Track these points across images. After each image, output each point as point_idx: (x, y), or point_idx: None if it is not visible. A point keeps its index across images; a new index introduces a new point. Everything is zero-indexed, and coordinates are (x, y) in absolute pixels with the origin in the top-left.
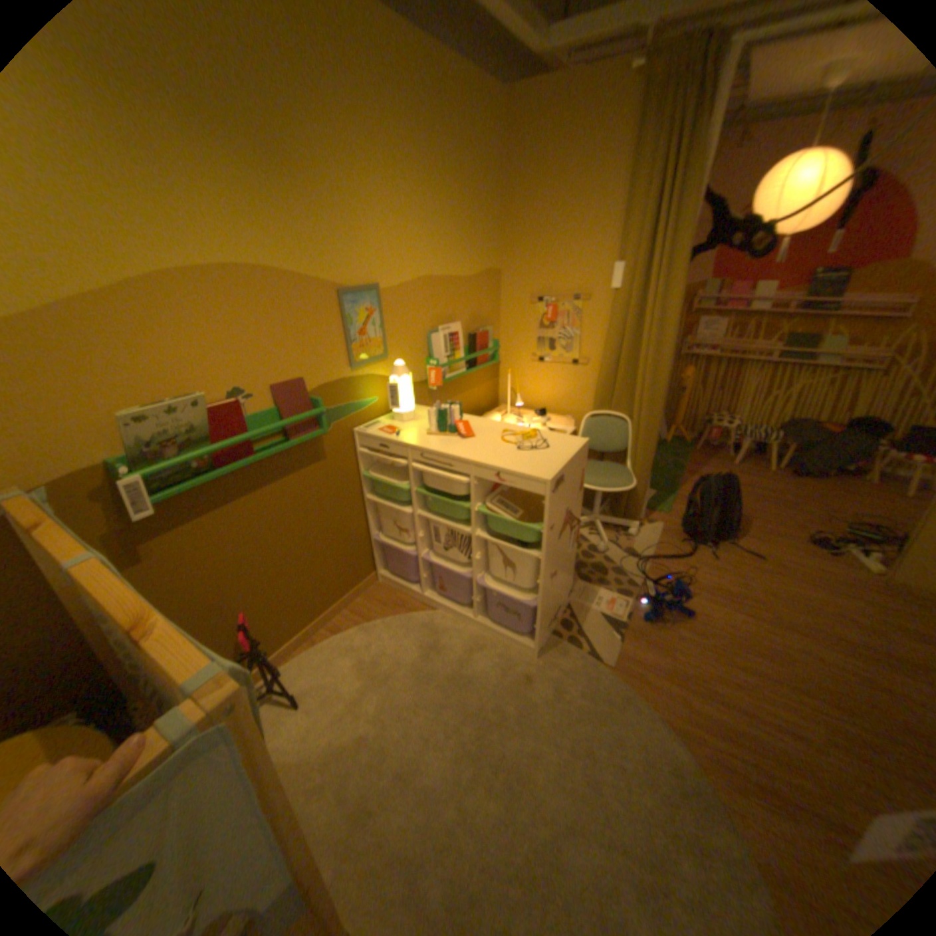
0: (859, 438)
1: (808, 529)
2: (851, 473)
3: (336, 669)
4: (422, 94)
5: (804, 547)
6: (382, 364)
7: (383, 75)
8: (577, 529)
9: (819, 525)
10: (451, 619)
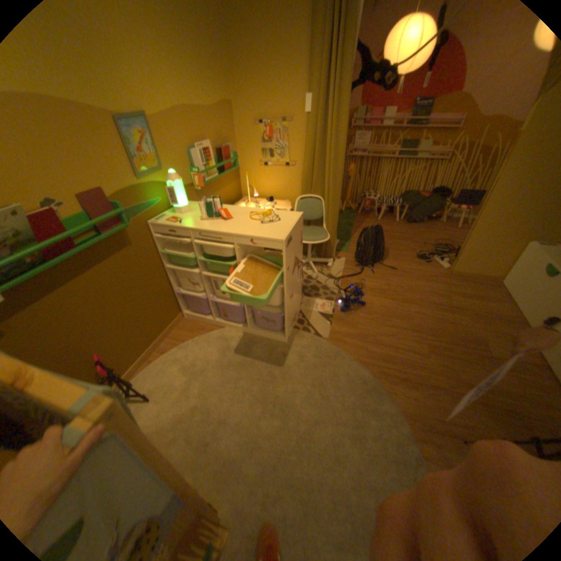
0: (437, 199)
1: (415, 250)
2: (433, 218)
3: (168, 374)
4: None
5: (414, 260)
6: (159, 173)
7: None
8: (301, 267)
9: (419, 248)
10: (234, 331)
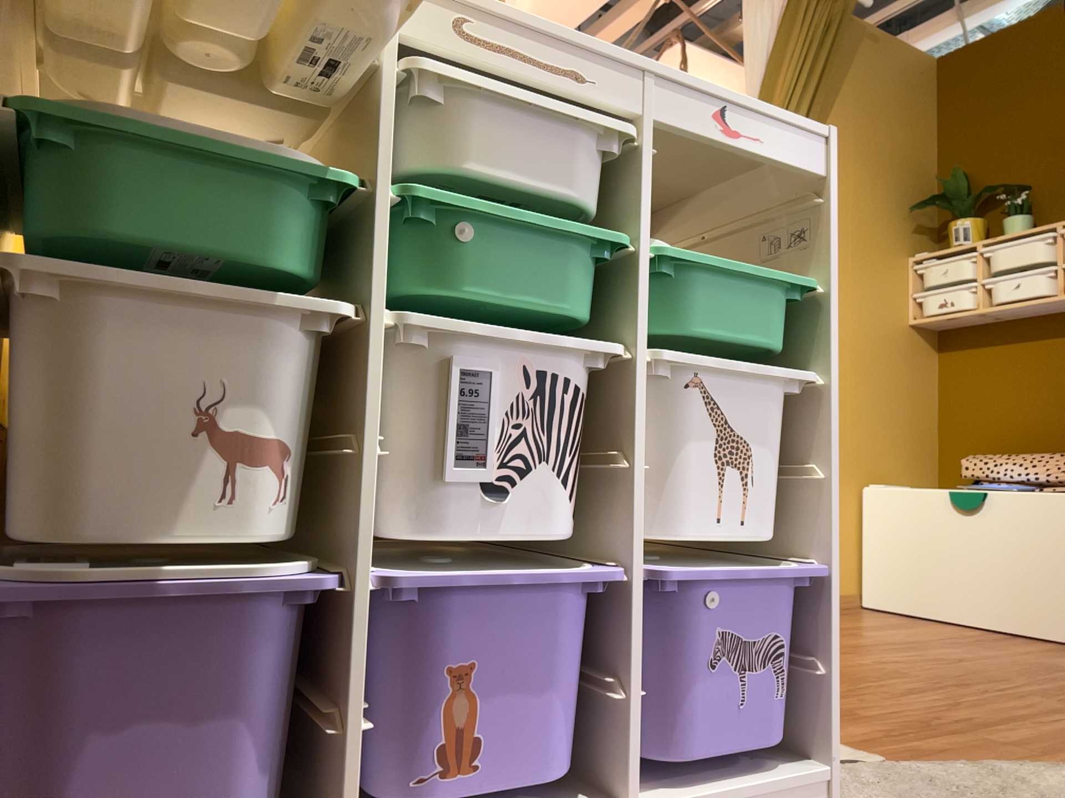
0: None
1: None
2: None
3: None
4: None
5: None
6: None
7: None
8: None
9: None
10: None
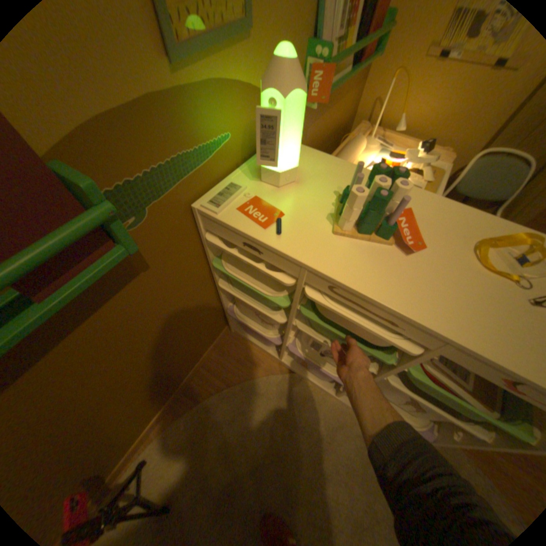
0: None
1: None
2: None
3: (202, 453)
4: None
5: None
6: (241, 45)
7: None
8: None
9: None
10: (309, 385)
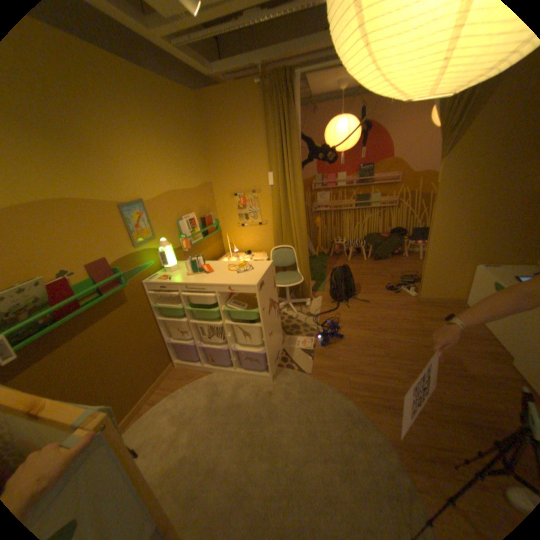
0: (395, 238)
1: (384, 283)
2: (397, 254)
3: (158, 425)
4: (149, 98)
5: (384, 292)
6: (153, 241)
7: (125, 90)
8: (278, 307)
9: (388, 281)
10: (222, 375)
